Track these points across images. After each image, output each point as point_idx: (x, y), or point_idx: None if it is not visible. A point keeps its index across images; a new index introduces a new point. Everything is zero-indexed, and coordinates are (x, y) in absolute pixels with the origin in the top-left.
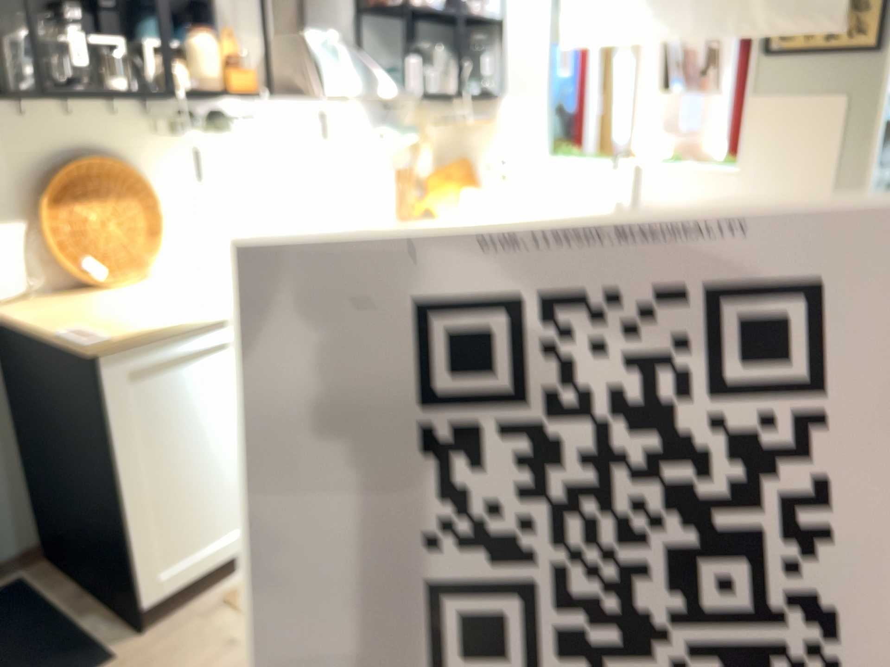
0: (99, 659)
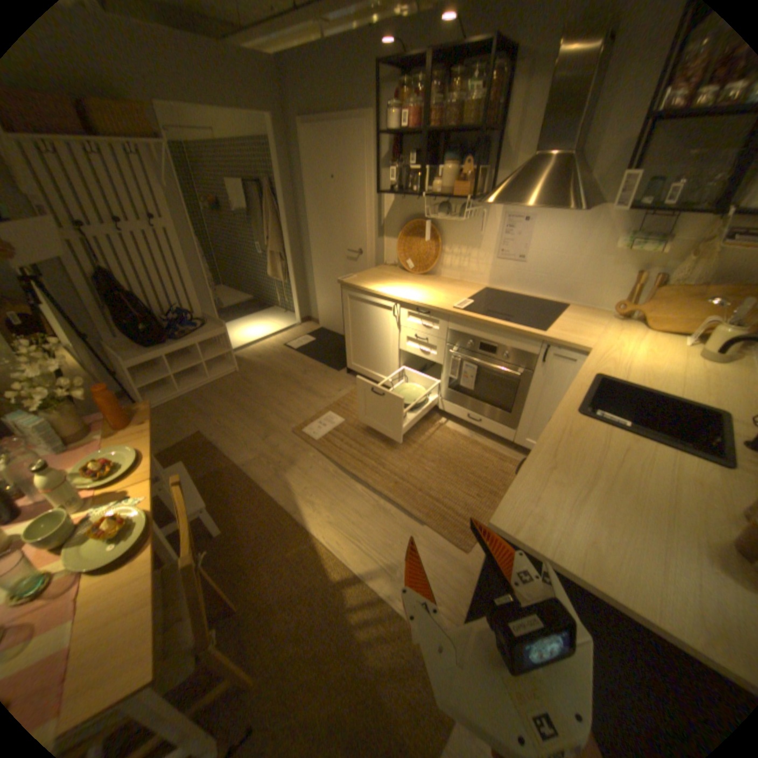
0: (339, 368)
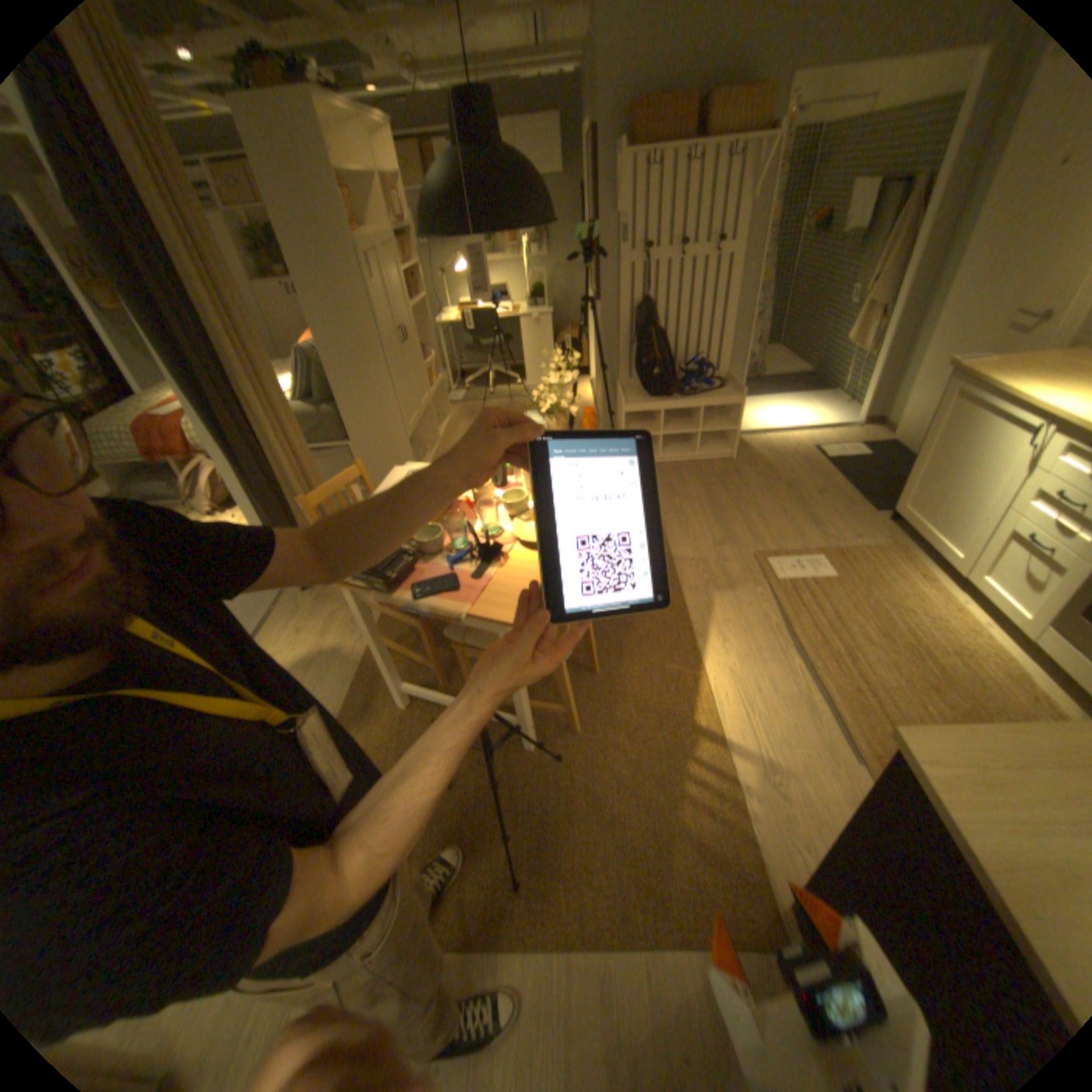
0: (879, 508)
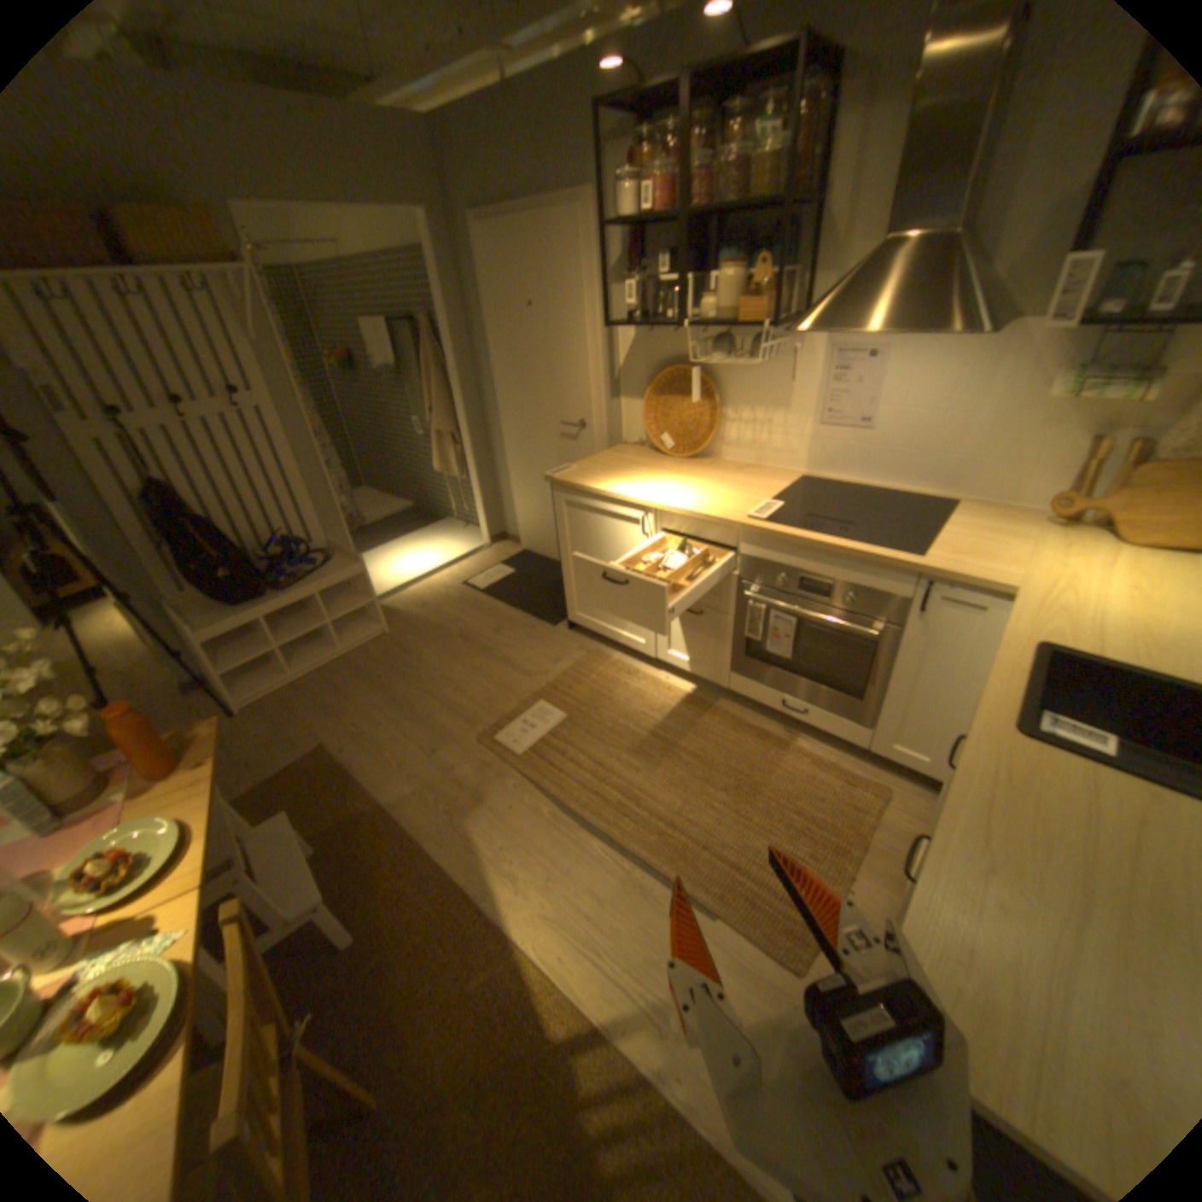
0: (556, 621)
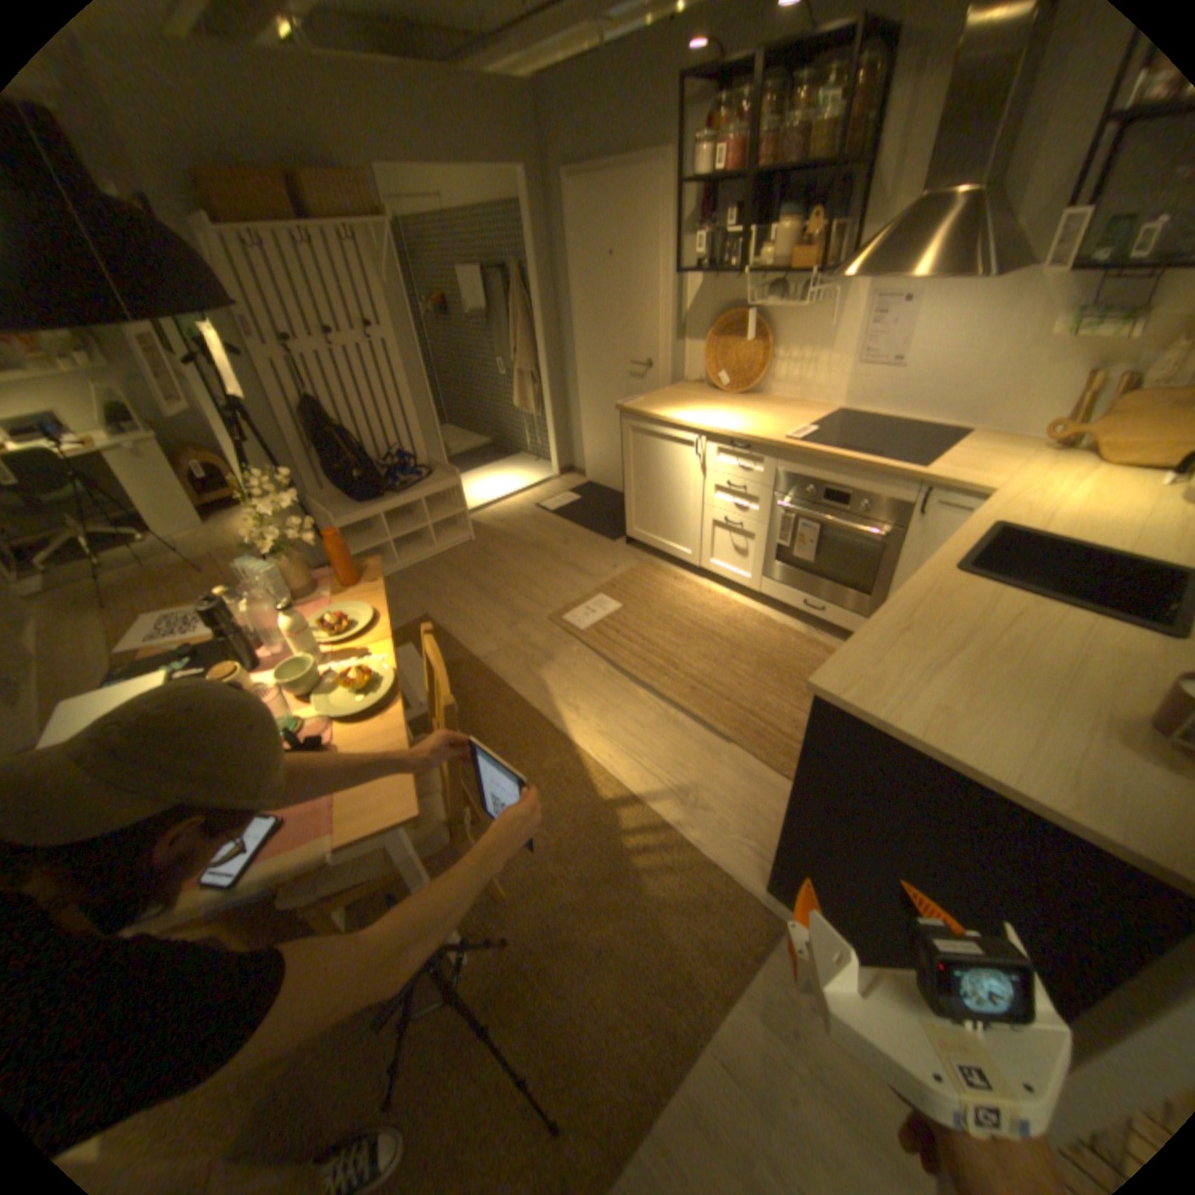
0: (614, 539)
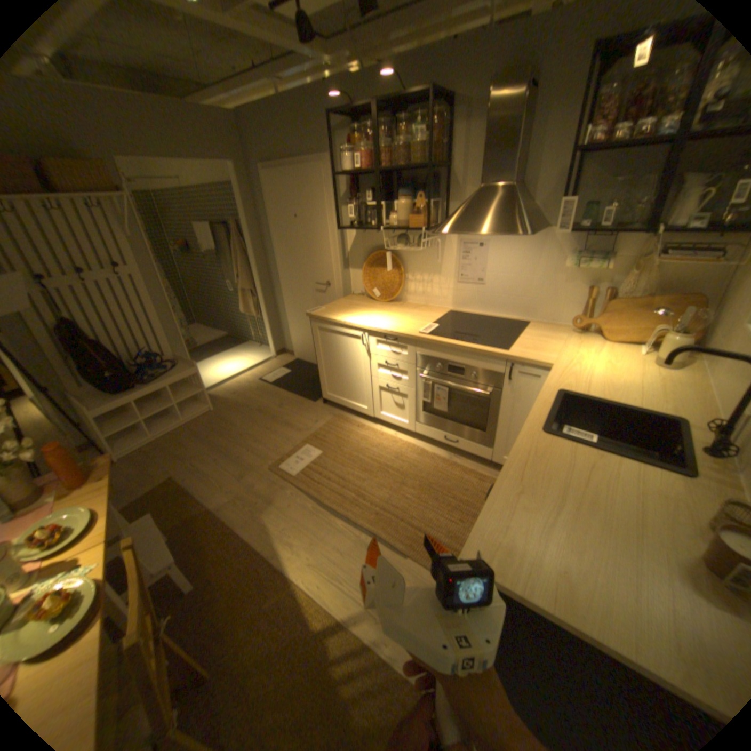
0: (315, 399)
